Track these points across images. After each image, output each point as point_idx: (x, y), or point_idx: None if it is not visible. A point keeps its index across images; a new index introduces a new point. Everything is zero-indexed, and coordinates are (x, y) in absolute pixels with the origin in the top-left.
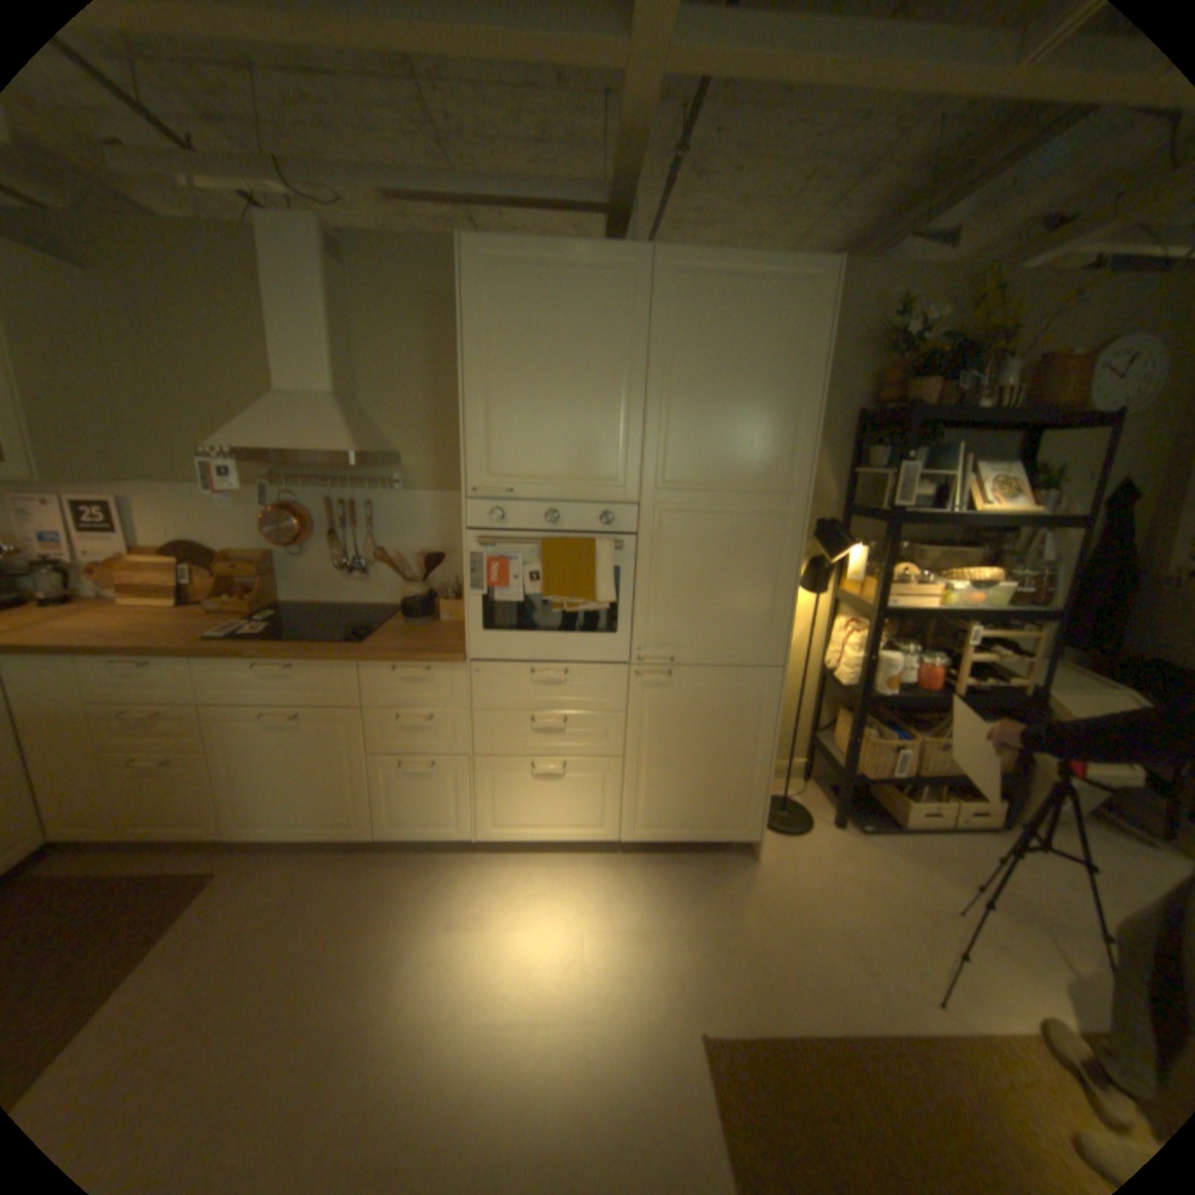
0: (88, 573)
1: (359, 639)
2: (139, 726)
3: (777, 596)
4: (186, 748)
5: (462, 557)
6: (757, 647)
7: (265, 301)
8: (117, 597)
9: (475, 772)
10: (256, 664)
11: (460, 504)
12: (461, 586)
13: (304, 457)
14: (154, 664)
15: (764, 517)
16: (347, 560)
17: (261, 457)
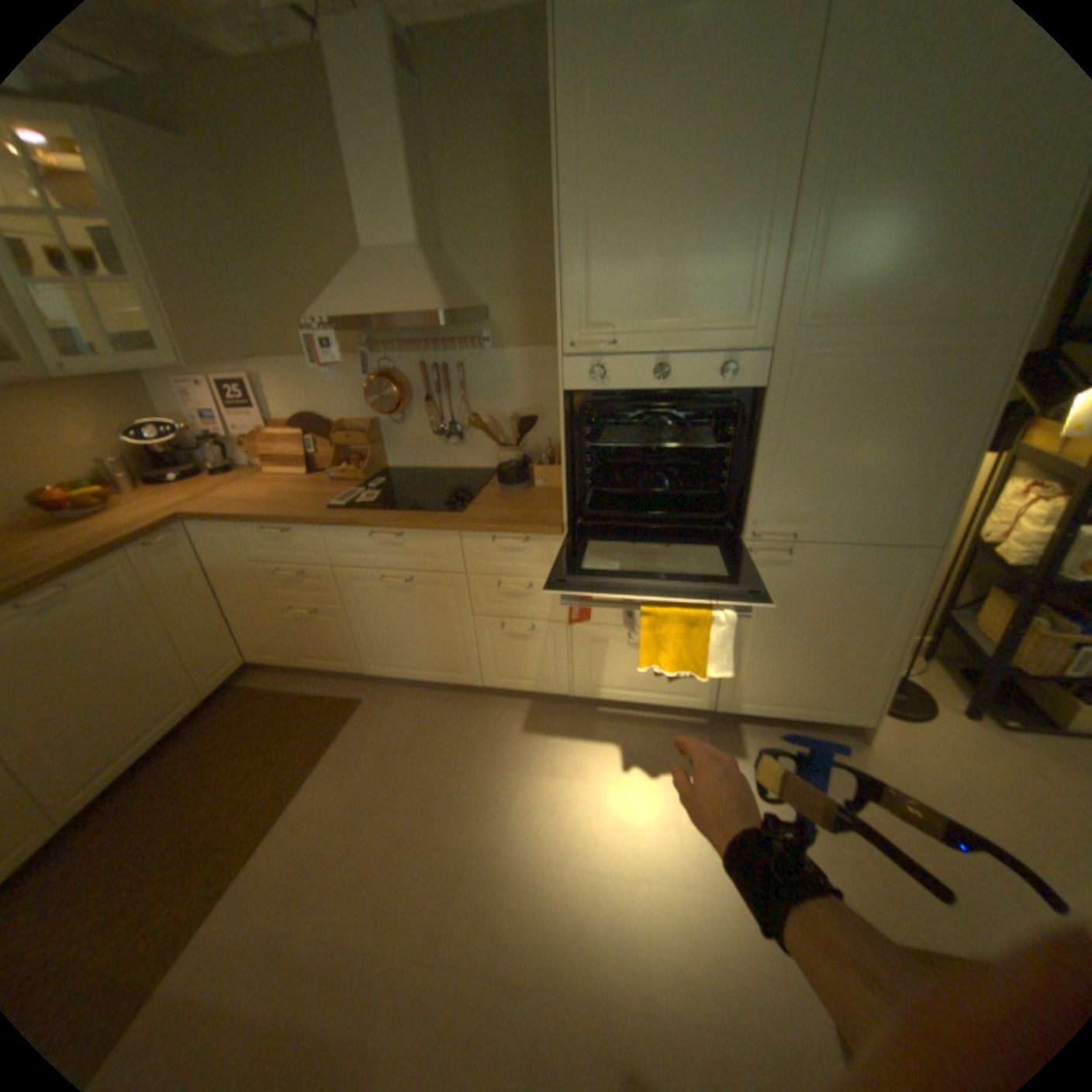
0: (240, 443)
1: (460, 507)
2: (291, 579)
3: (952, 461)
4: (327, 599)
5: (553, 418)
6: (910, 523)
7: (343, 140)
8: (263, 465)
9: (572, 637)
10: (373, 531)
11: (551, 359)
12: (554, 449)
13: (397, 319)
14: (294, 529)
15: (953, 355)
16: (444, 424)
17: (359, 323)
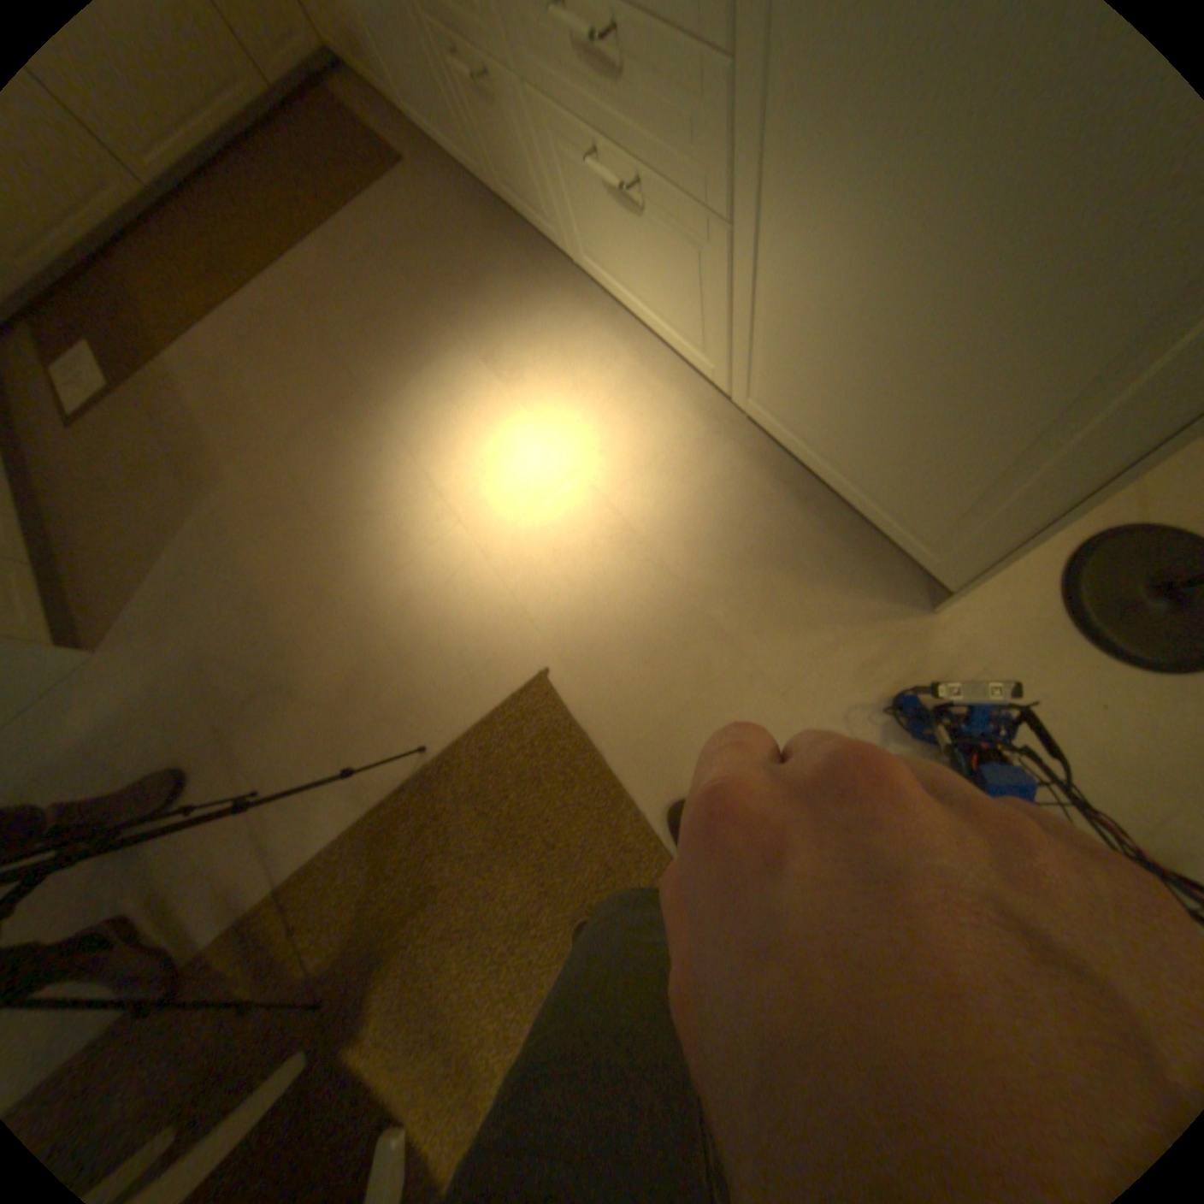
0: None
1: None
2: None
3: None
4: None
5: None
6: None
7: None
8: None
9: (534, 117)
10: None
11: None
12: None
13: None
14: None
15: None
16: None
17: None
